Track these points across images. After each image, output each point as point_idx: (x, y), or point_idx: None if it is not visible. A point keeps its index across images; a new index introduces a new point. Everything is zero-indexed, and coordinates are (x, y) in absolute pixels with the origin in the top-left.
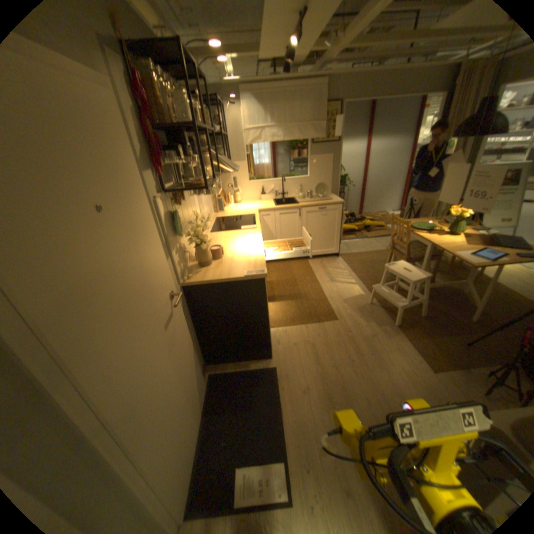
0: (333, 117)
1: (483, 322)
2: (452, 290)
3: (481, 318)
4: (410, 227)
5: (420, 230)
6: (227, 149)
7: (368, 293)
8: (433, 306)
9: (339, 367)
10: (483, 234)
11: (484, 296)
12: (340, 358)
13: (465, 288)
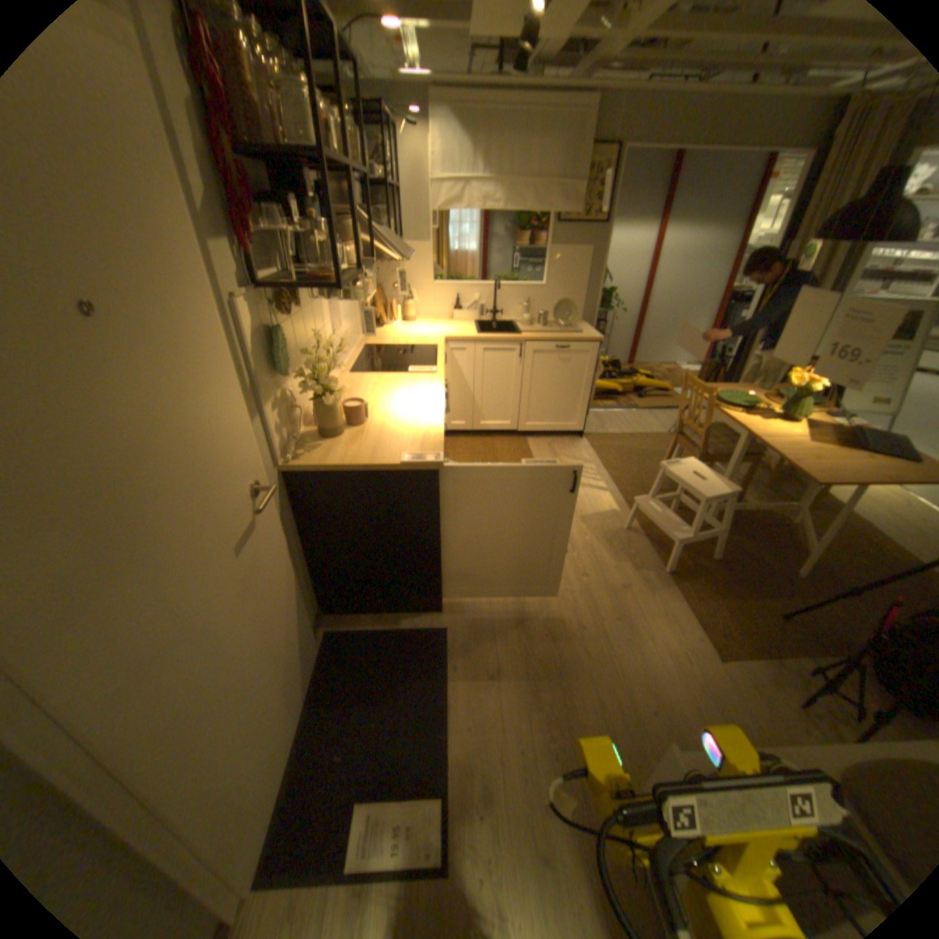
0: (602, 174)
1: (819, 578)
2: (773, 516)
3: (815, 571)
4: (716, 397)
5: (734, 406)
6: (397, 214)
7: (628, 508)
8: (736, 543)
9: (560, 638)
10: (842, 424)
11: (827, 532)
12: (562, 621)
13: (796, 514)
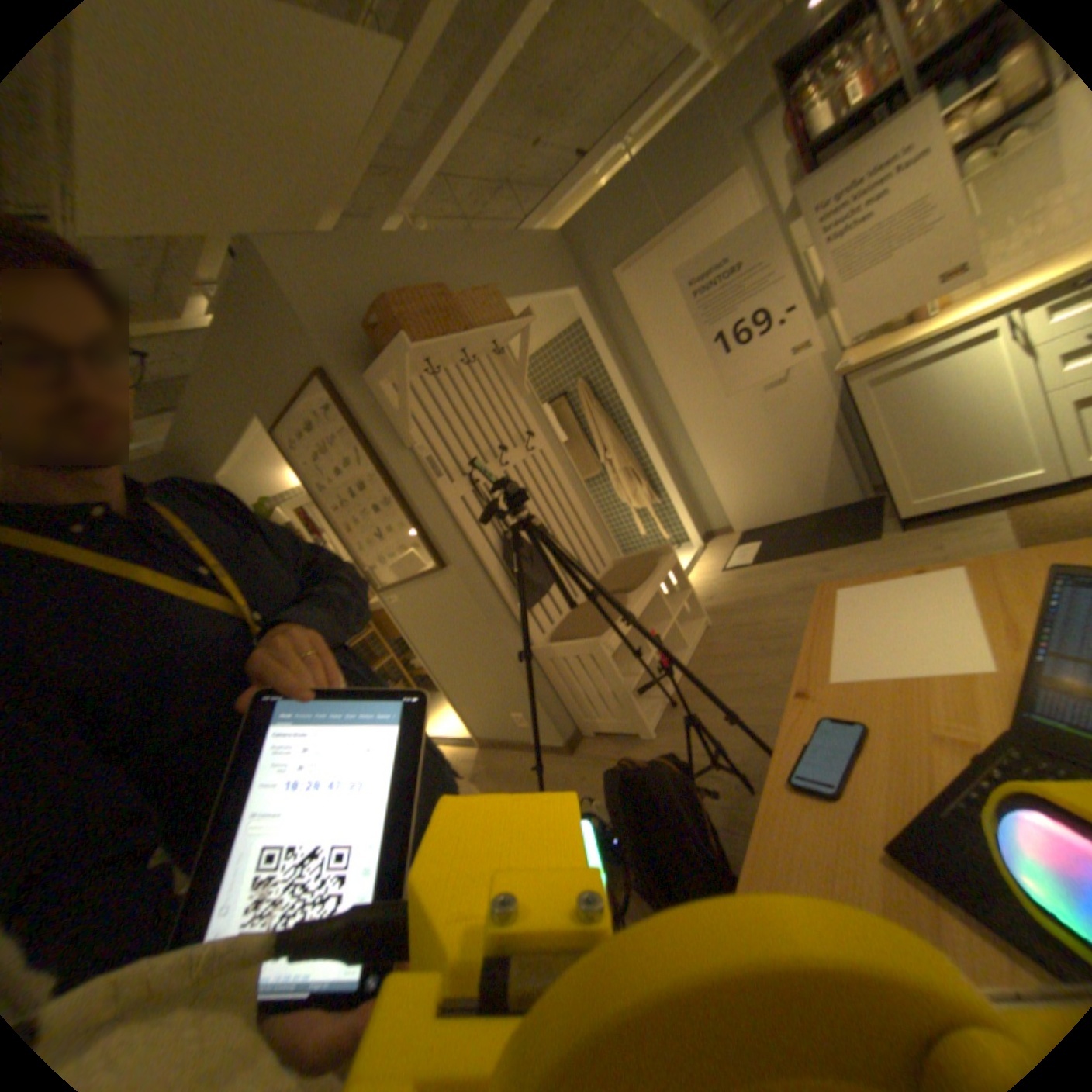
0: None
1: None
2: None
3: None
4: None
5: None
6: None
7: None
8: None
9: None
10: None
11: None
12: None
13: None
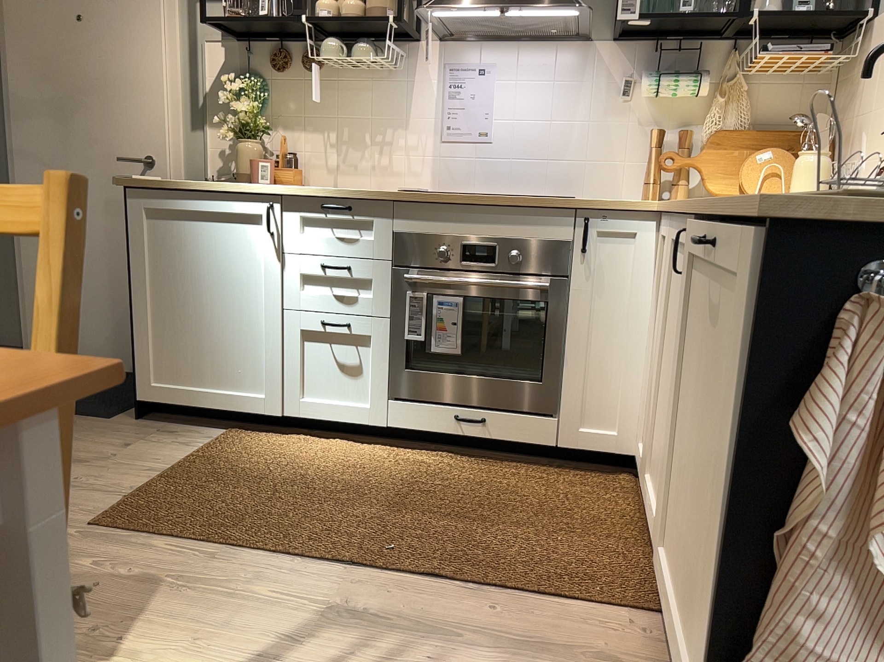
0: None
1: None
2: None
3: None
4: None
5: None
6: None
7: None
8: None
9: None
10: None
11: None
12: None
13: None
